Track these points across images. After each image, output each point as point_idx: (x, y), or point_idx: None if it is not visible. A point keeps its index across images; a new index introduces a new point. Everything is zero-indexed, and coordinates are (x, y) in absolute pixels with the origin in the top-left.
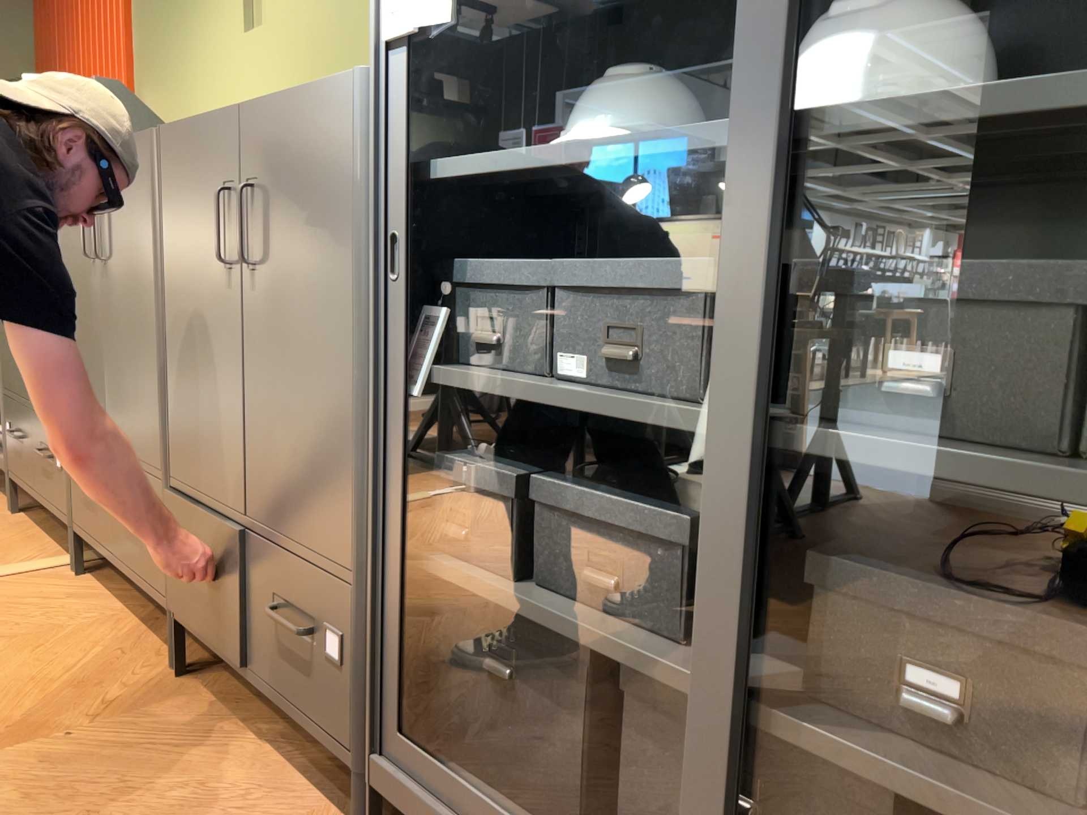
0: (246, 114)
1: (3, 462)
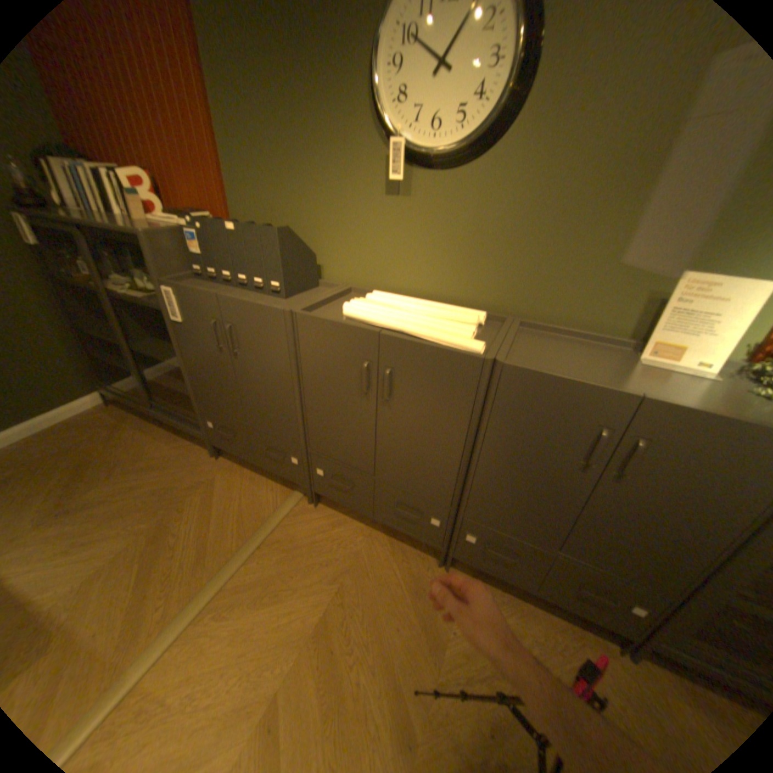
0: (655, 405)
1: (201, 435)
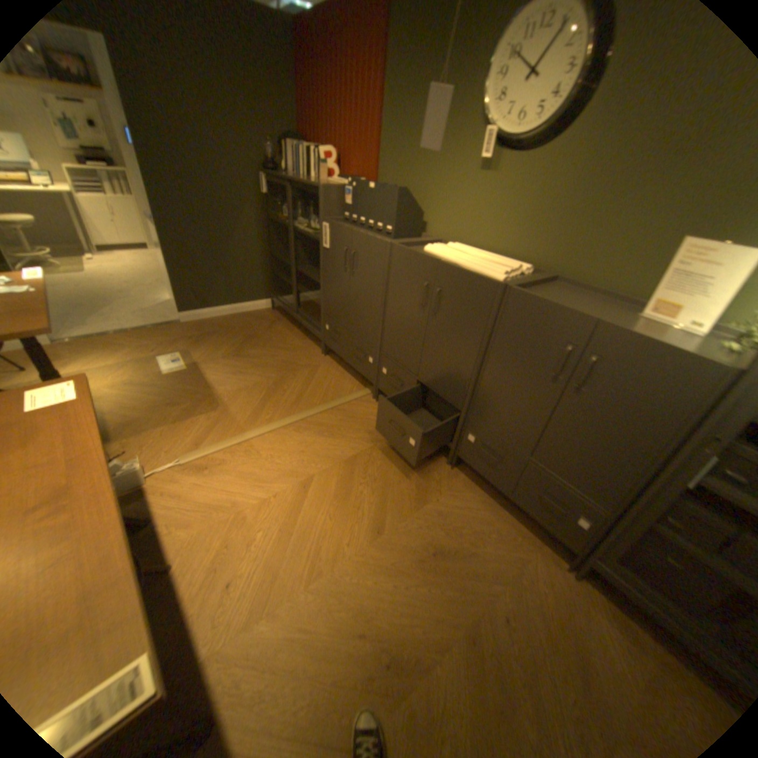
0: (605, 326)
1: (319, 335)
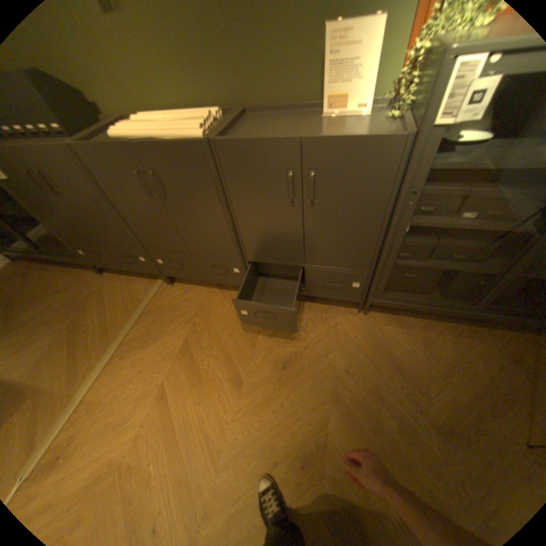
0: (308, 143)
1: (81, 262)
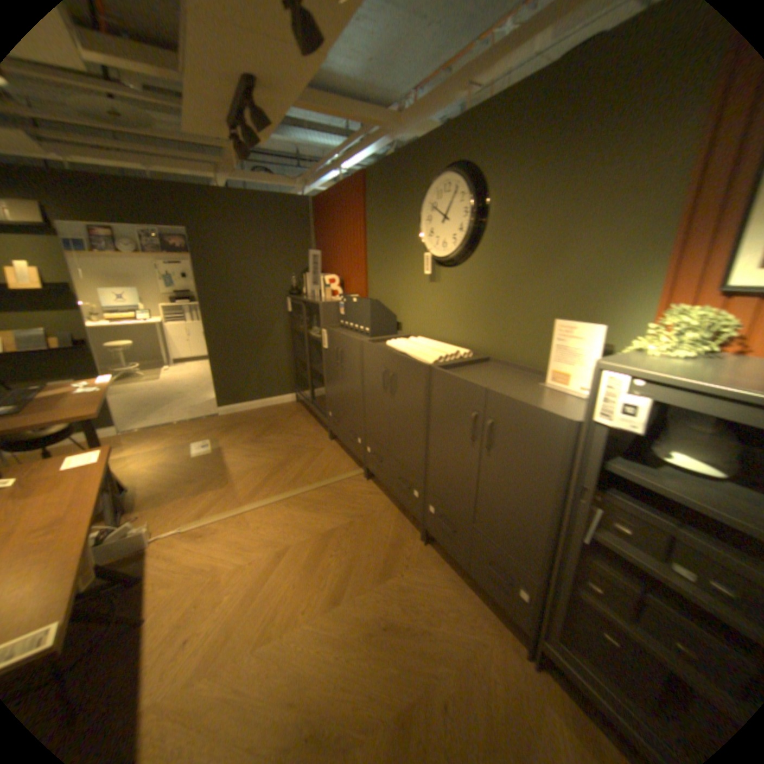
0: (491, 395)
1: (325, 422)
